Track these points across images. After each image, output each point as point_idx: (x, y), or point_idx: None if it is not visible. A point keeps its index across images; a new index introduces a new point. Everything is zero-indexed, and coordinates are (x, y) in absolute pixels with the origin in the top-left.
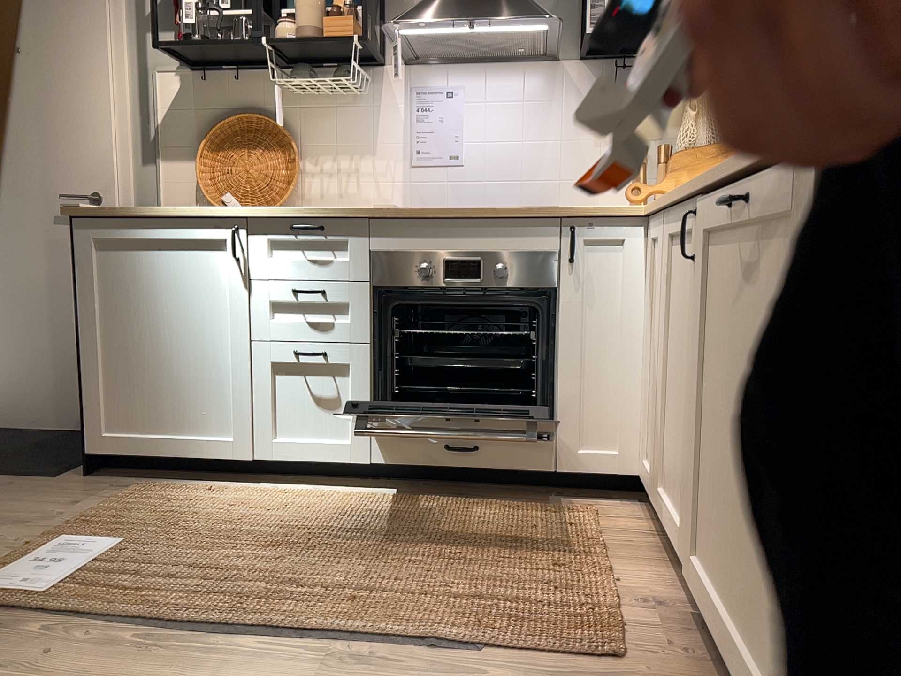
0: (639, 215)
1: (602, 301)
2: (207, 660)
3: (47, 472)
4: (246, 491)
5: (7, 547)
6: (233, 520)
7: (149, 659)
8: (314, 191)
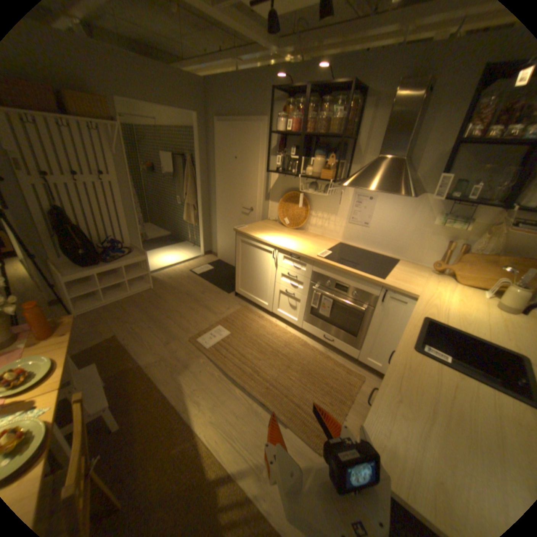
0: (415, 297)
1: (390, 318)
2: (227, 390)
3: (228, 291)
4: (267, 320)
5: (209, 322)
6: (258, 334)
7: (217, 383)
8: (313, 223)
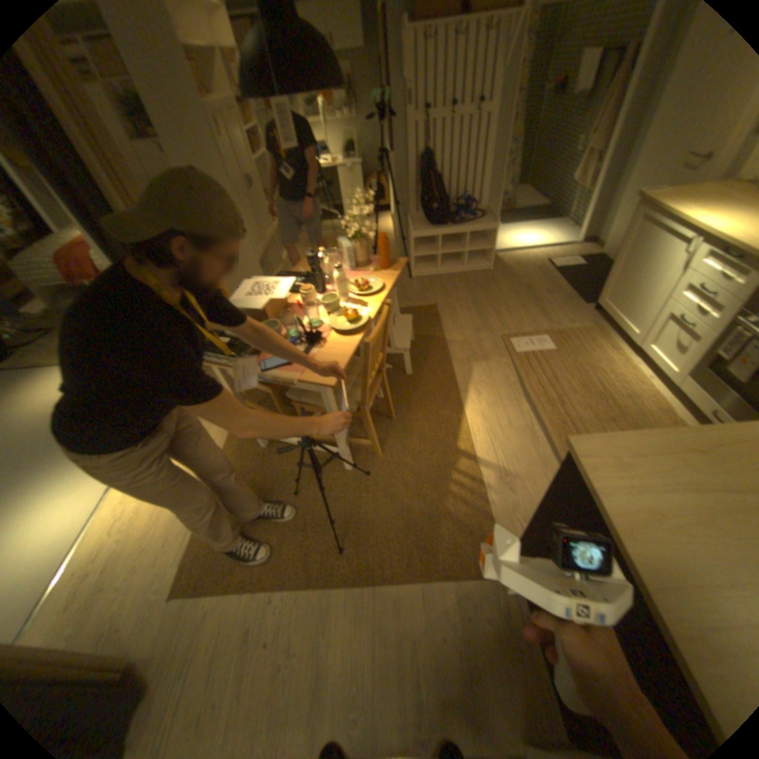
0: None
1: None
2: (514, 399)
3: (586, 299)
4: (623, 356)
5: (535, 327)
6: (593, 366)
7: (507, 387)
8: None
